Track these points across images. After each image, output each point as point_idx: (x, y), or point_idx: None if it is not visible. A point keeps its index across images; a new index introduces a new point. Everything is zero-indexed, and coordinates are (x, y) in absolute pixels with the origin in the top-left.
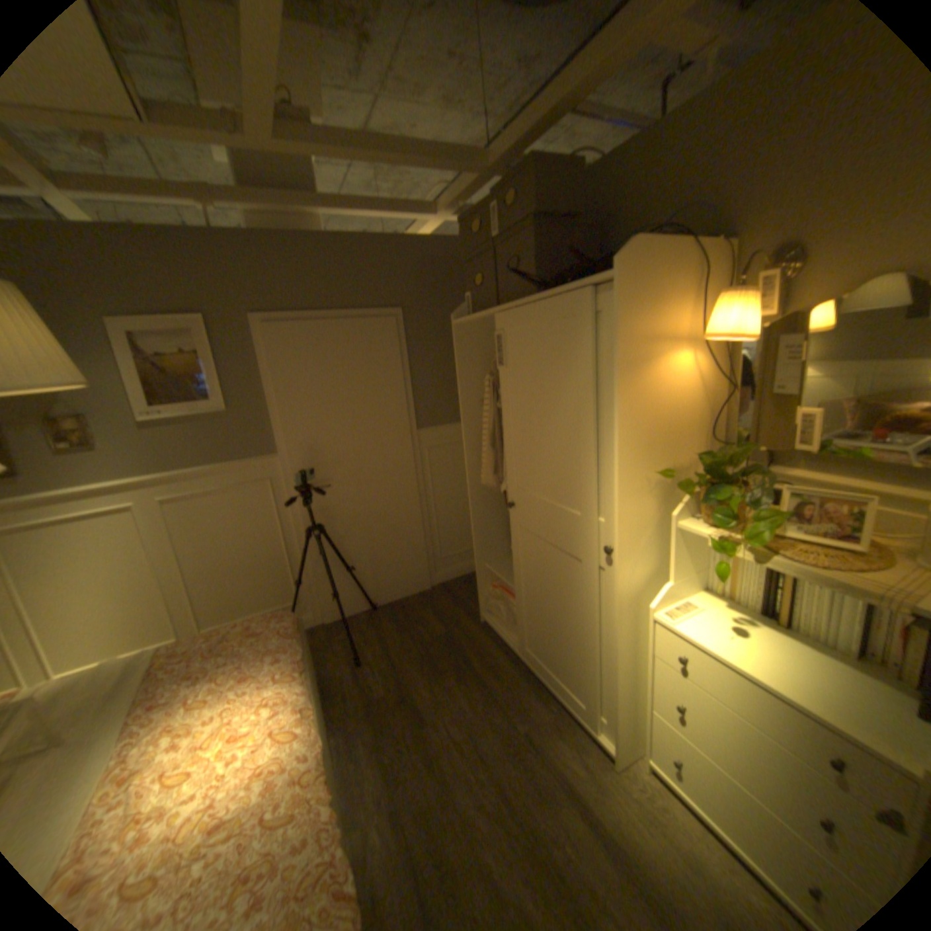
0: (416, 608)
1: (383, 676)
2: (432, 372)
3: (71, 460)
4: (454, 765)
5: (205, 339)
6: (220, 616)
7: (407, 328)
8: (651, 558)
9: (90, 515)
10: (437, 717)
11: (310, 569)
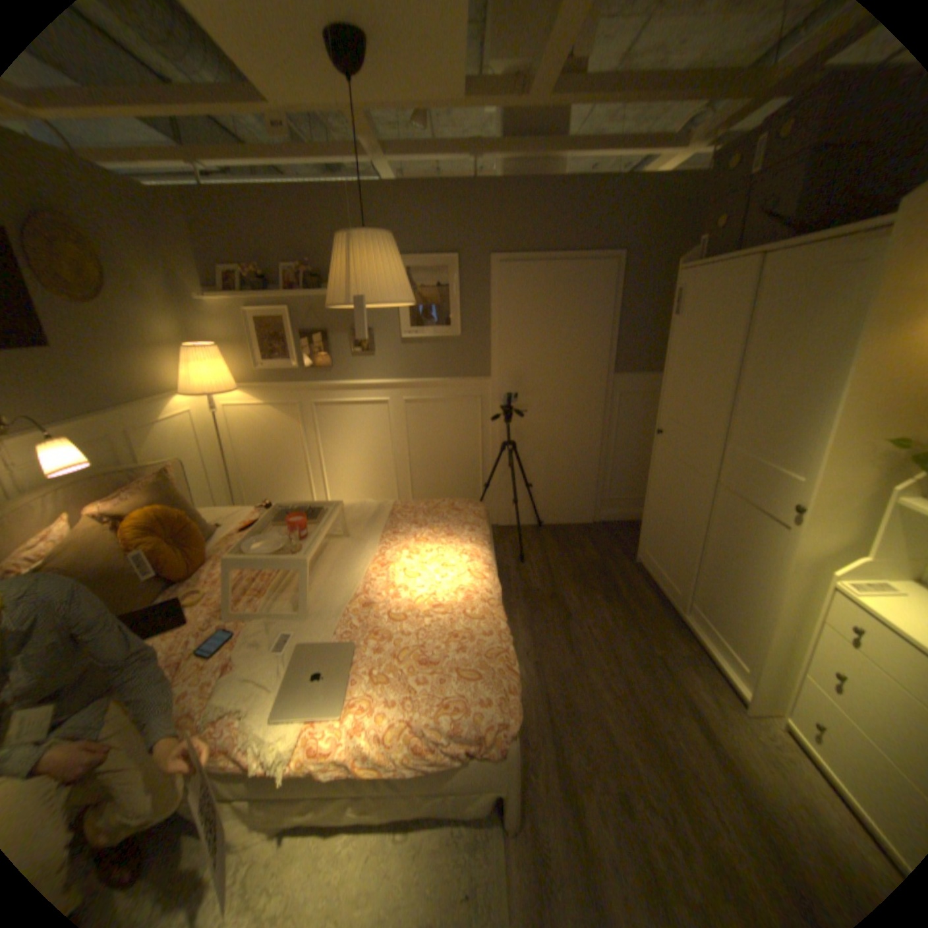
0: (577, 534)
1: (542, 575)
2: (642, 316)
3: (360, 361)
4: (592, 653)
5: (456, 275)
6: (428, 495)
7: (627, 270)
8: (853, 529)
9: (365, 401)
10: (584, 617)
11: (496, 478)
